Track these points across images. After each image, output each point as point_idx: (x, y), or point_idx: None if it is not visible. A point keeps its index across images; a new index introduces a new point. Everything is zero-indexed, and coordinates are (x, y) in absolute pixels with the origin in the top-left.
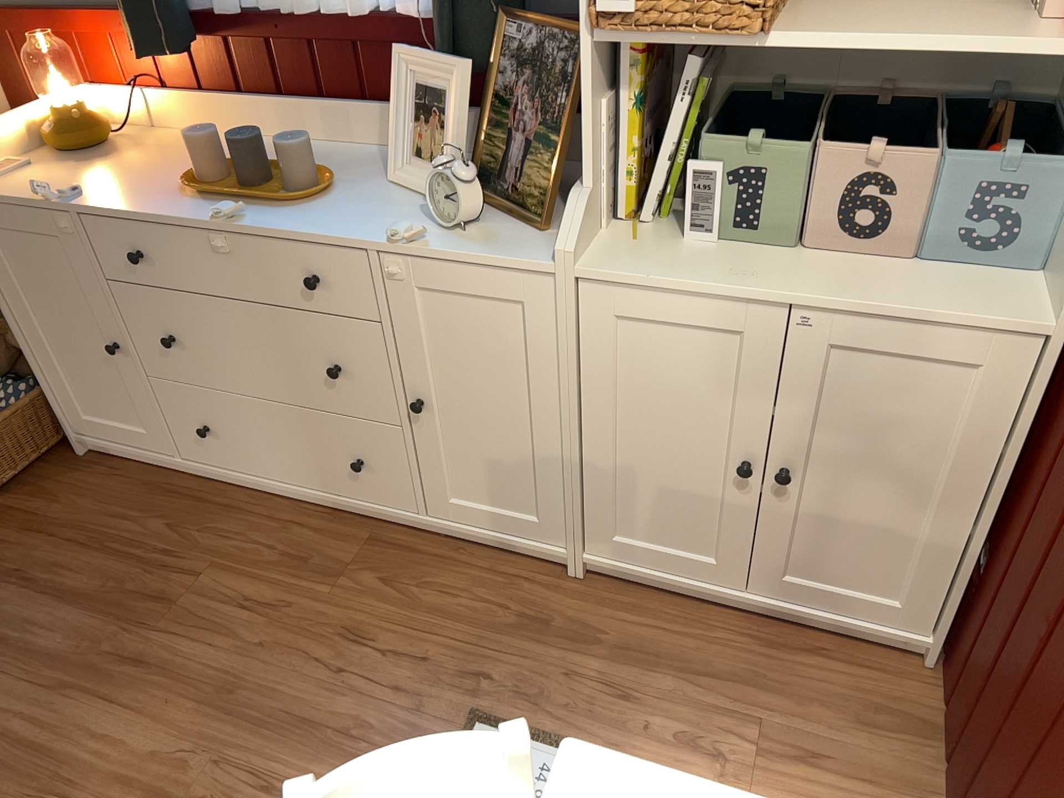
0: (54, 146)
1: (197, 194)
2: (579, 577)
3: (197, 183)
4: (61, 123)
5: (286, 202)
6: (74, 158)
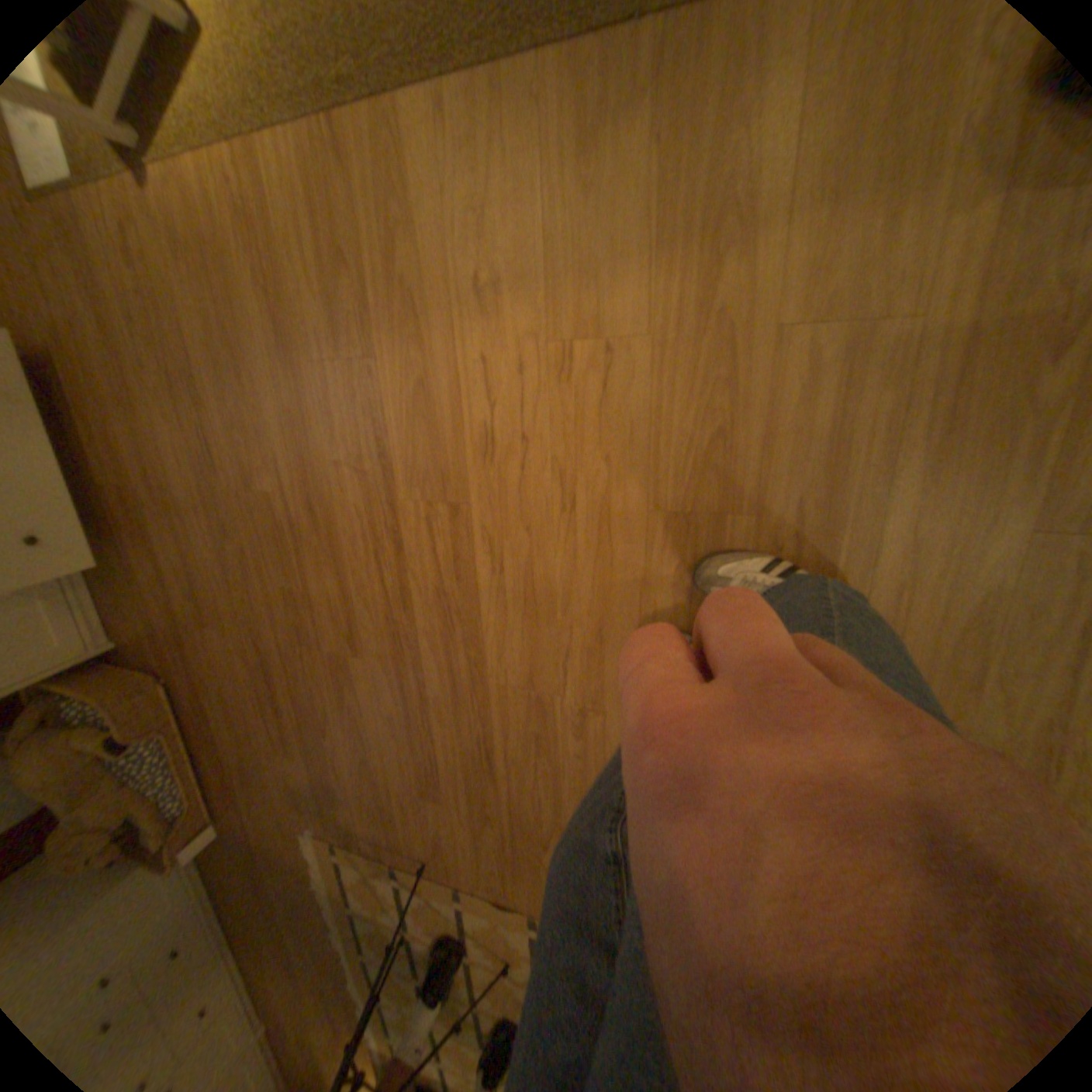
0: None
1: None
2: None
3: None
4: None
5: None
6: None
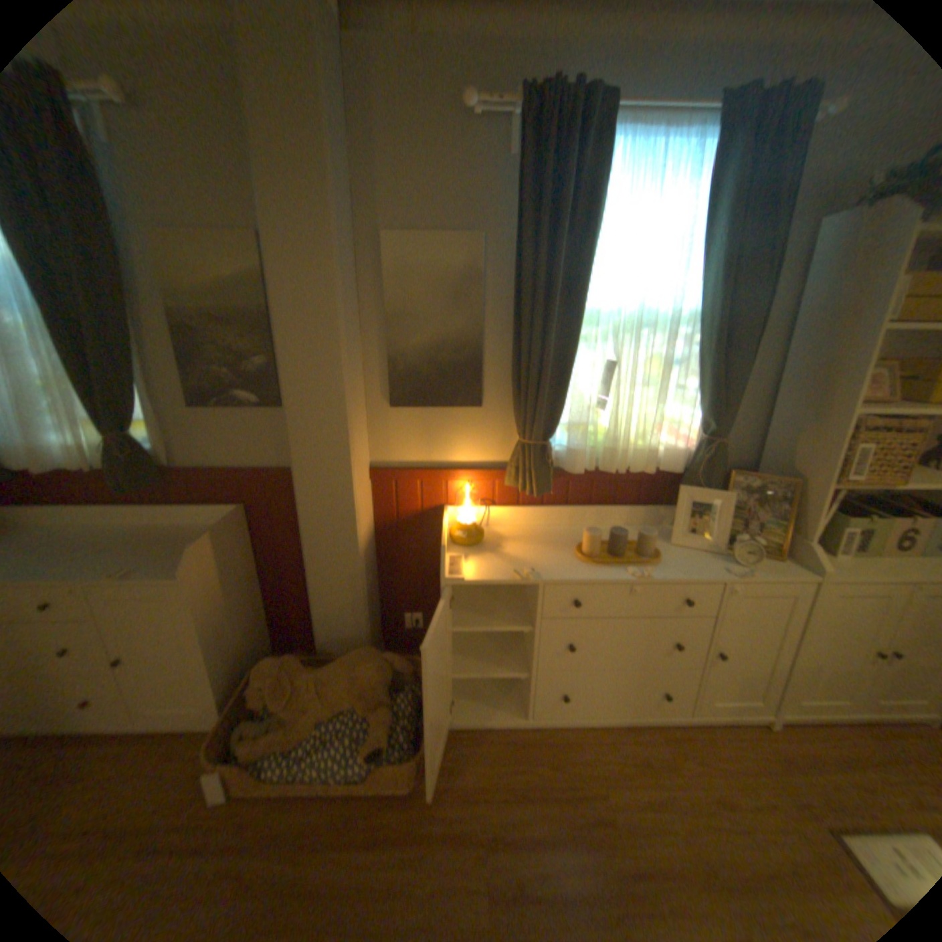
0: (460, 541)
1: (587, 561)
2: (778, 732)
3: (588, 556)
4: (459, 528)
5: (653, 561)
6: (468, 547)
